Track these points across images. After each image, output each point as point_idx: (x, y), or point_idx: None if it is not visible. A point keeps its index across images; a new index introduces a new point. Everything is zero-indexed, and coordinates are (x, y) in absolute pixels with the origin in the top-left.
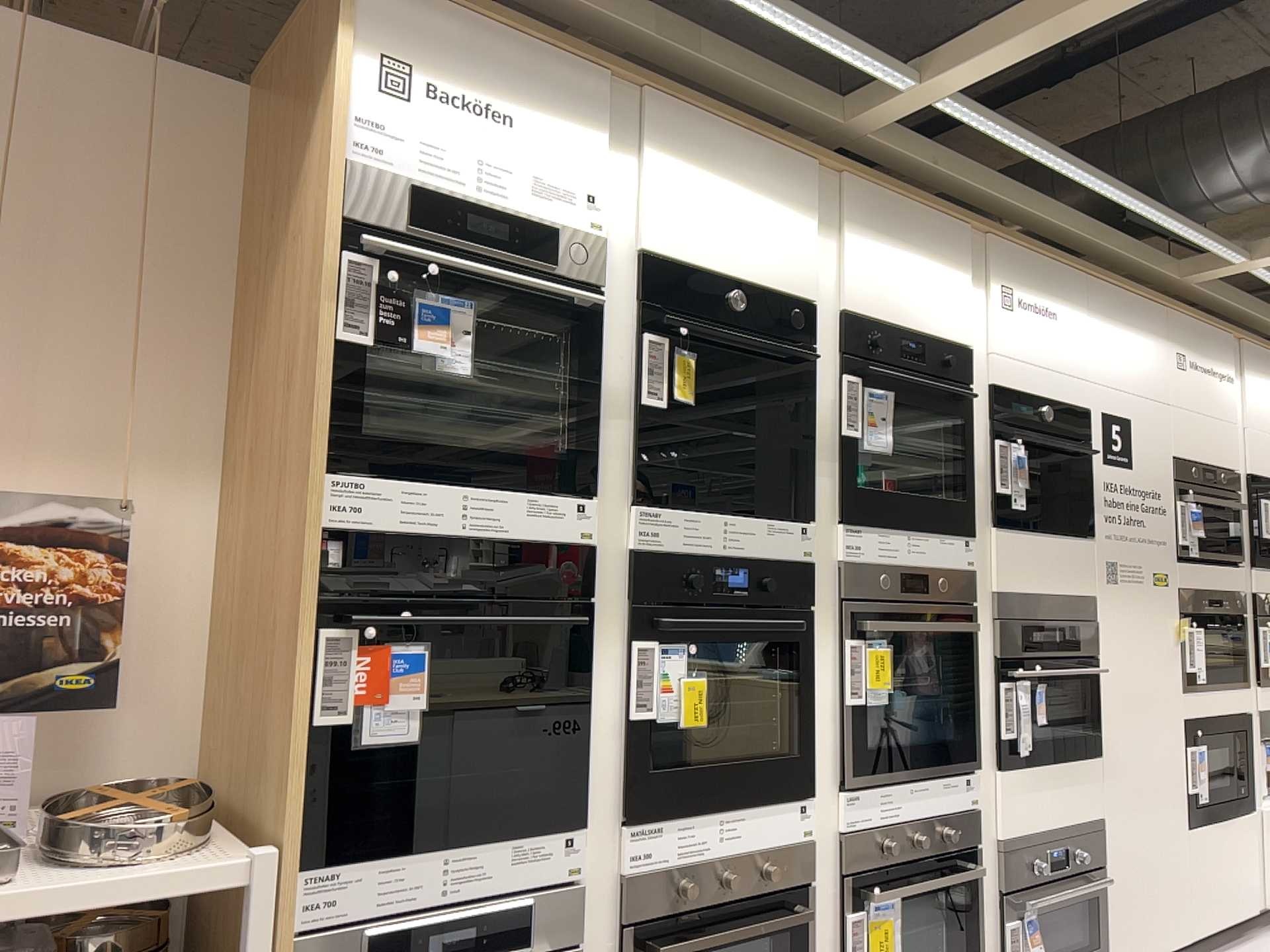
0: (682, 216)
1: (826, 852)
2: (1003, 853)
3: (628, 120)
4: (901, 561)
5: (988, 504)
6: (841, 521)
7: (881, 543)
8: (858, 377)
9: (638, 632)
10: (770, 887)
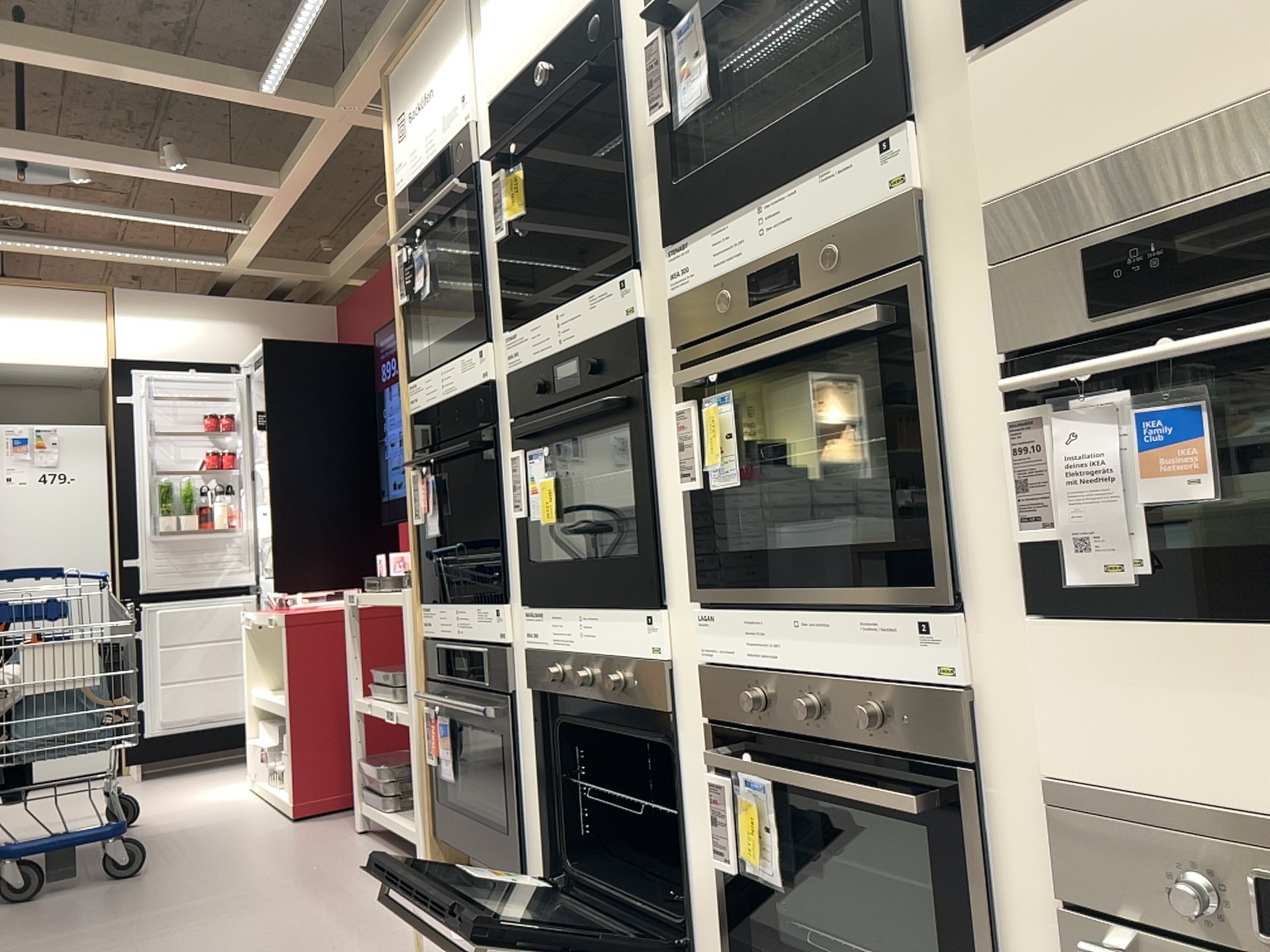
0: (502, 43)
1: (693, 686)
2: (1054, 816)
3: (477, 2)
4: (747, 254)
5: (962, 14)
6: (666, 244)
7: (714, 244)
8: (654, 32)
9: (514, 443)
10: (624, 703)
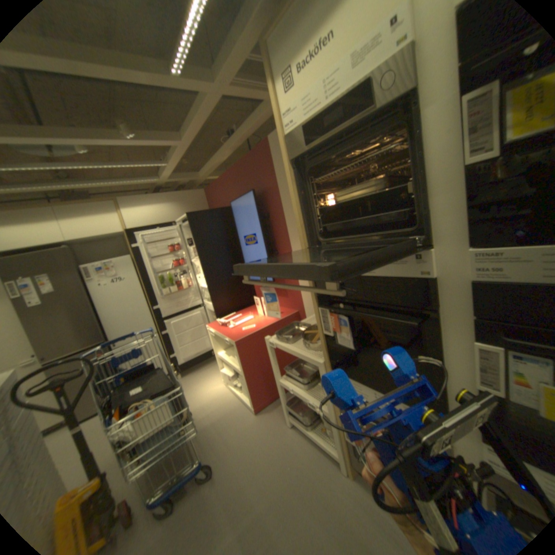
0: None
1: None
2: None
3: None
4: None
5: None
6: None
7: None
8: None
9: (484, 338)
10: None
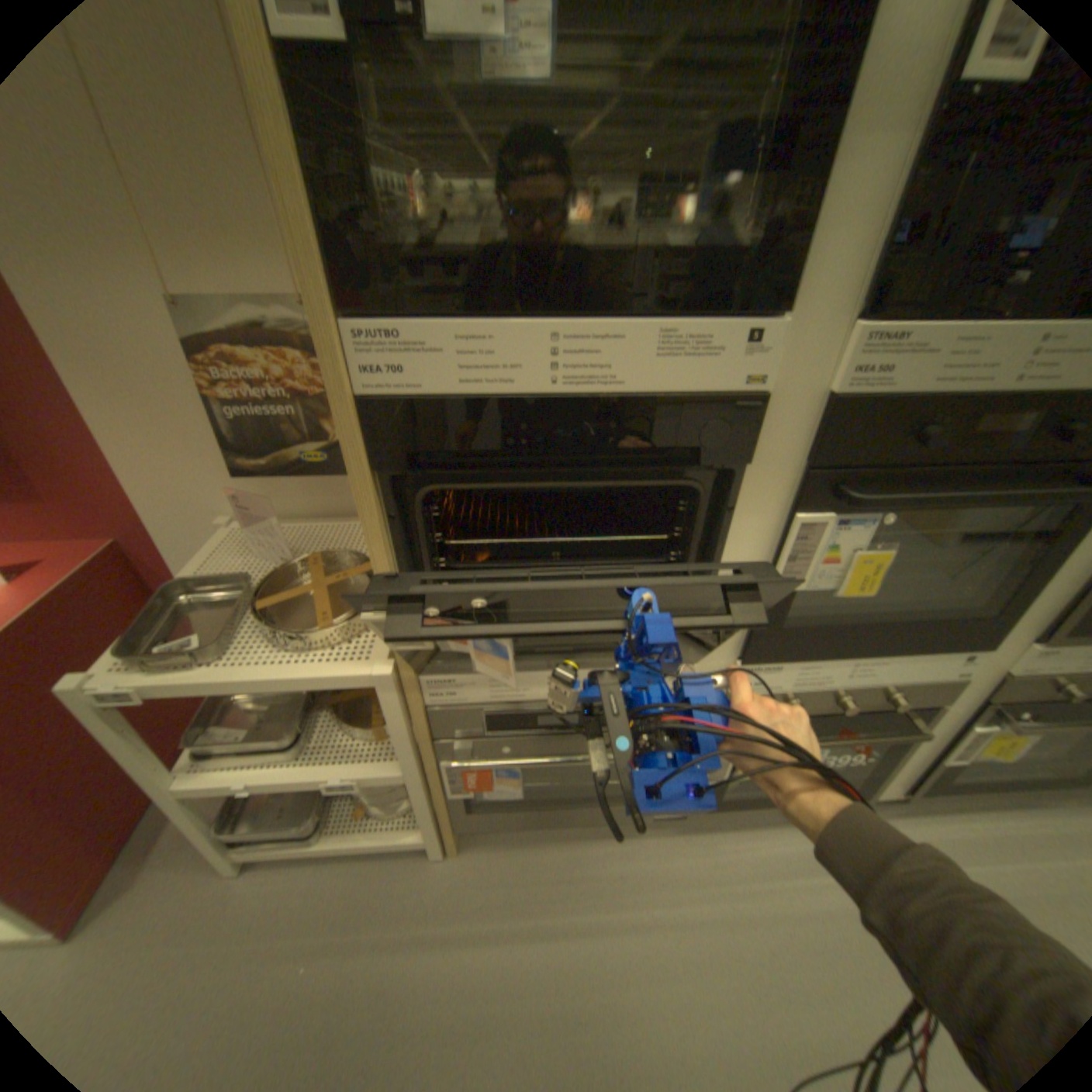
0: None
1: (980, 686)
2: None
3: None
4: None
5: None
6: None
7: None
8: None
9: (810, 503)
10: (893, 710)
